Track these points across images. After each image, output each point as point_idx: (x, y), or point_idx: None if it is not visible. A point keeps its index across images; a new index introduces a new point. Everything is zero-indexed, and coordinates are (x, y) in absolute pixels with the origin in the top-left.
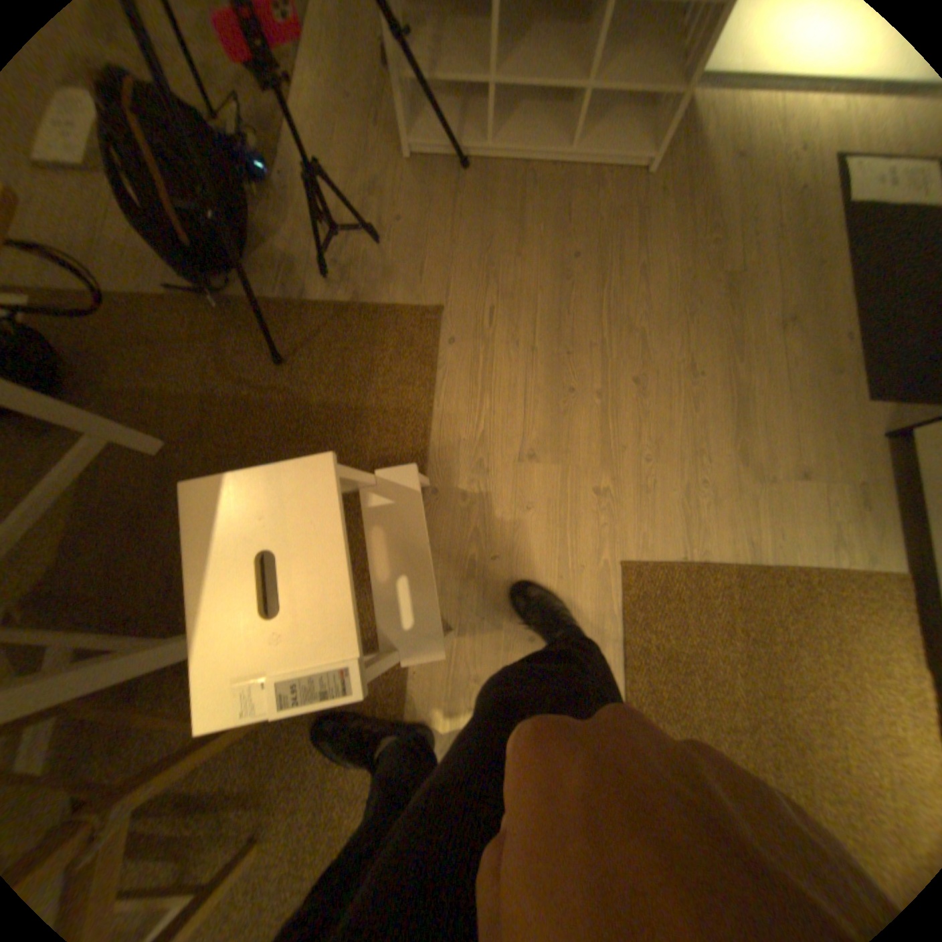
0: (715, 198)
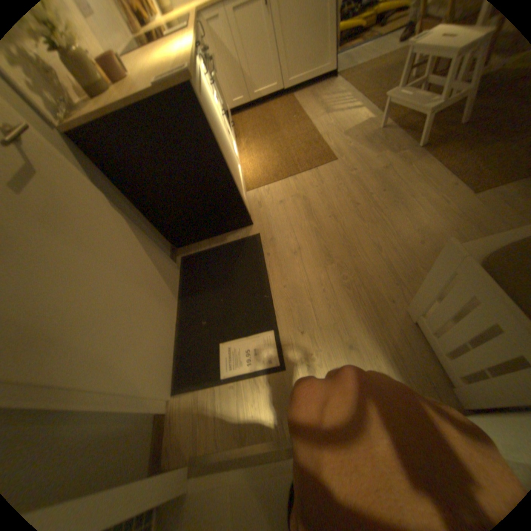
0: (356, 300)
